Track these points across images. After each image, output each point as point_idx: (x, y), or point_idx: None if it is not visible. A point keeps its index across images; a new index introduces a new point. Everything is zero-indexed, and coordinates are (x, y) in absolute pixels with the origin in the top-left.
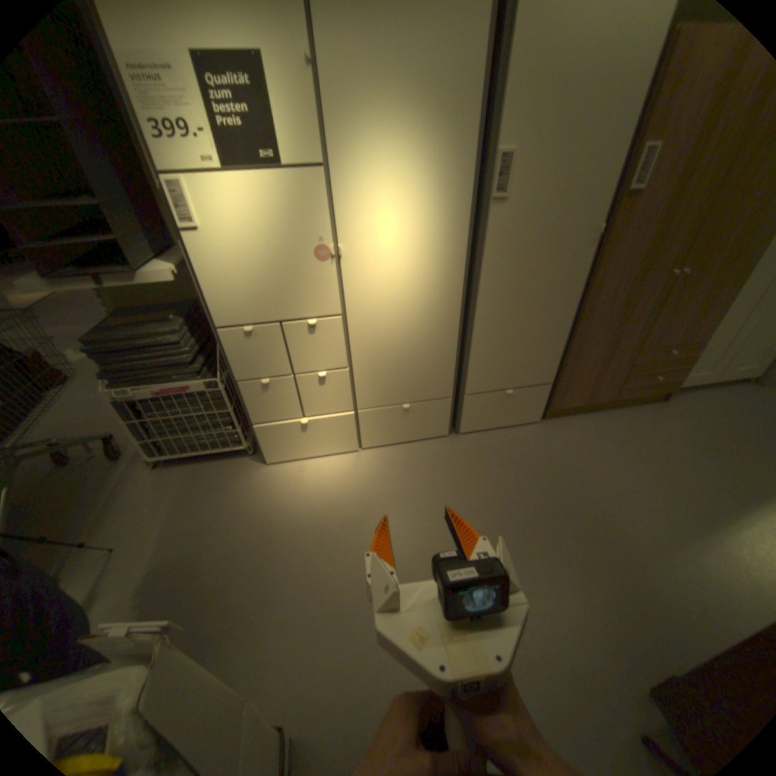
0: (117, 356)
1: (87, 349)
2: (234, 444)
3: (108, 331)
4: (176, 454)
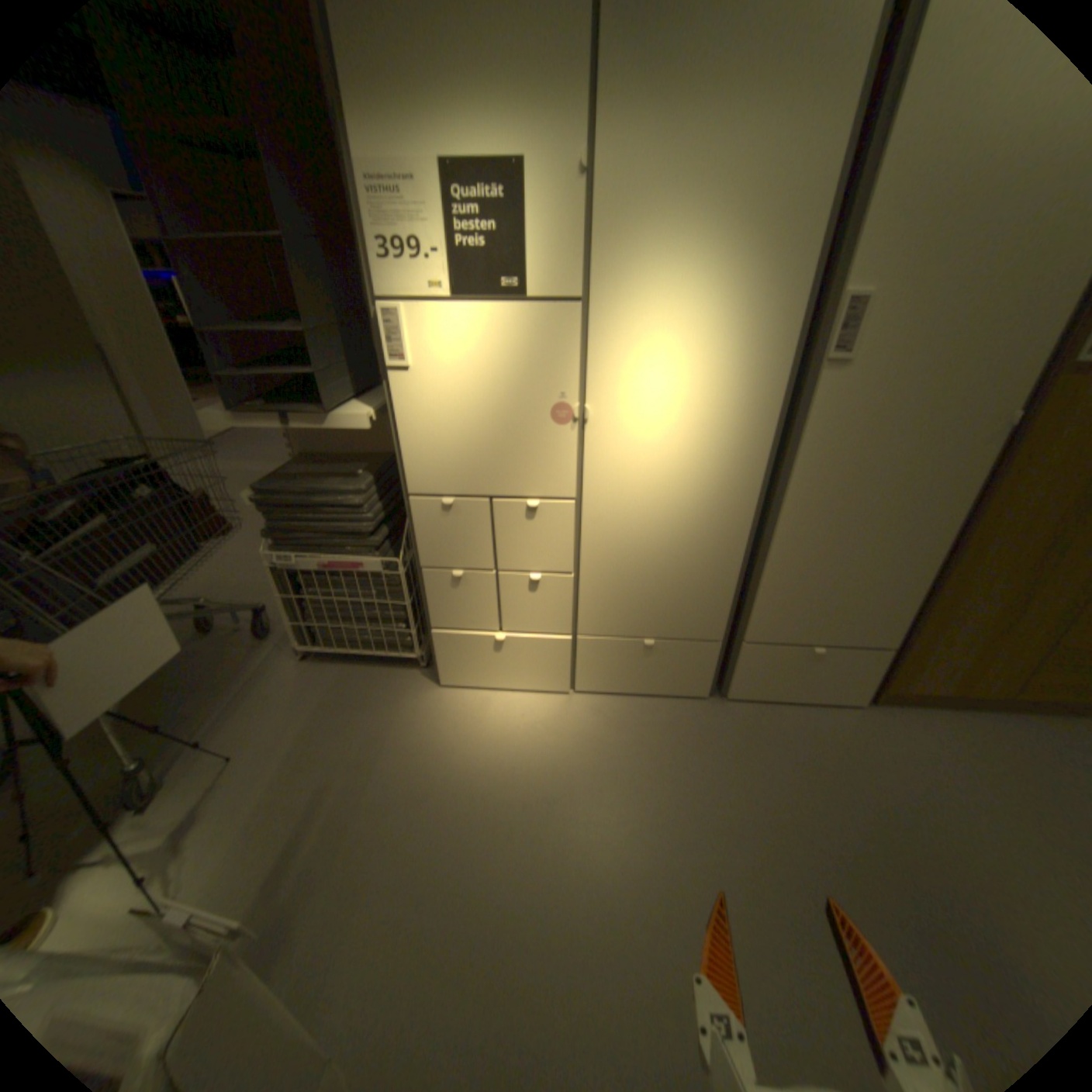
0: (288, 512)
1: (258, 499)
2: (404, 649)
3: (286, 481)
4: (333, 647)
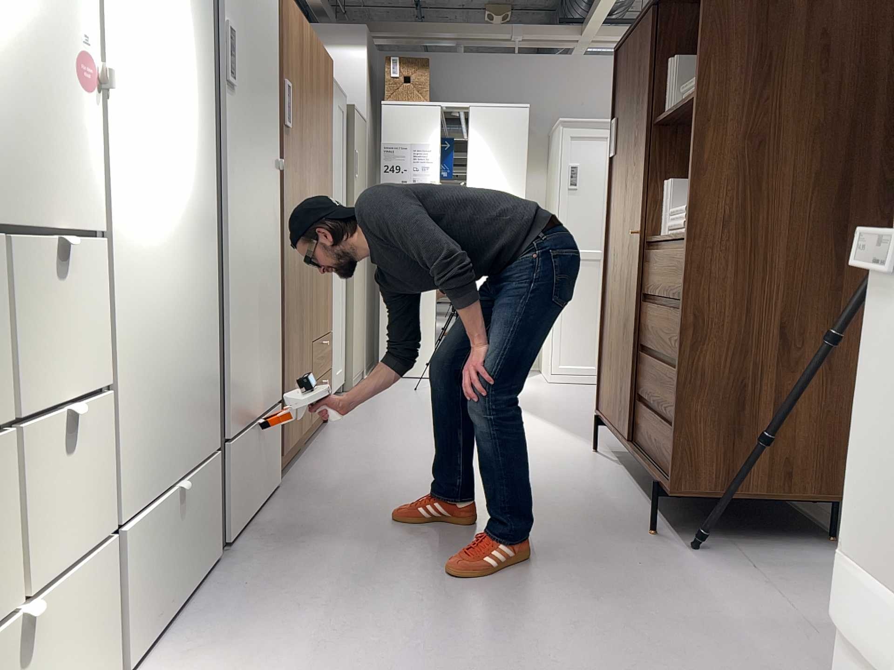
0: None
1: None
2: None
3: None
4: None
